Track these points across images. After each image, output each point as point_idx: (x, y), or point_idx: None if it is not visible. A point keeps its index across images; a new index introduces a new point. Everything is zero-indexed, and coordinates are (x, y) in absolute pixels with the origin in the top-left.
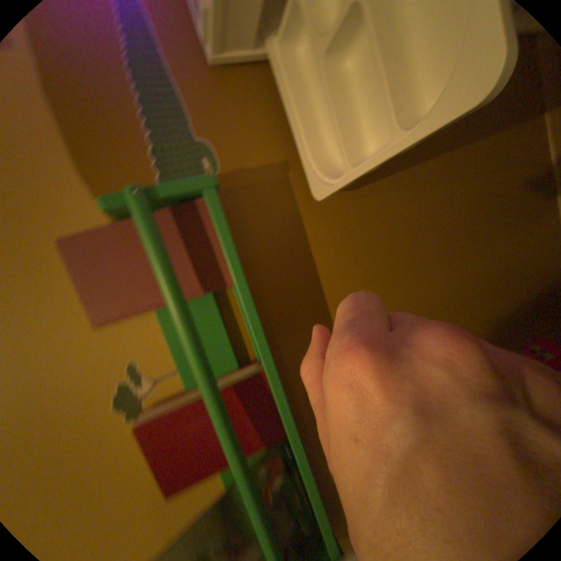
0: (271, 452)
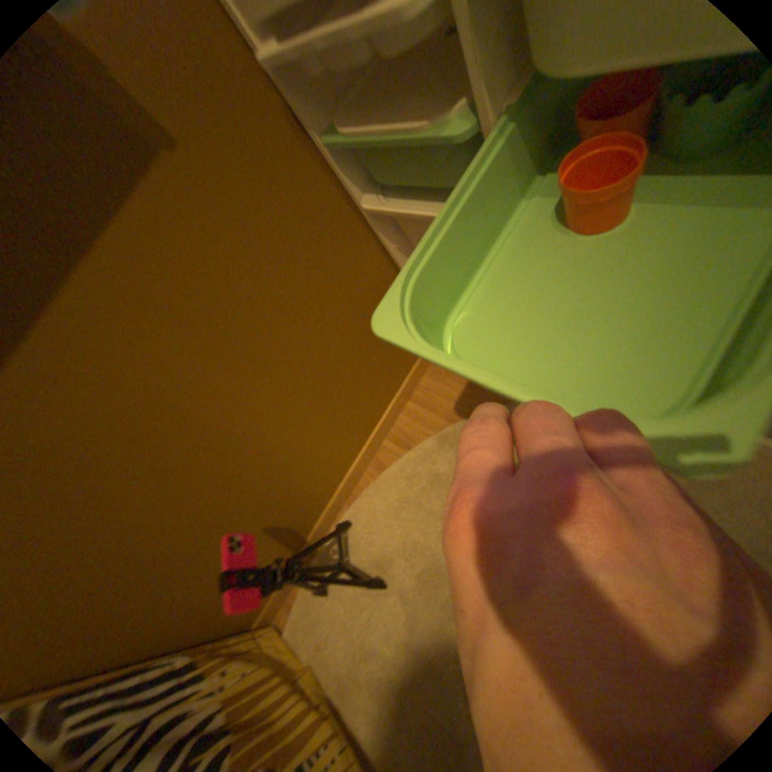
0: None
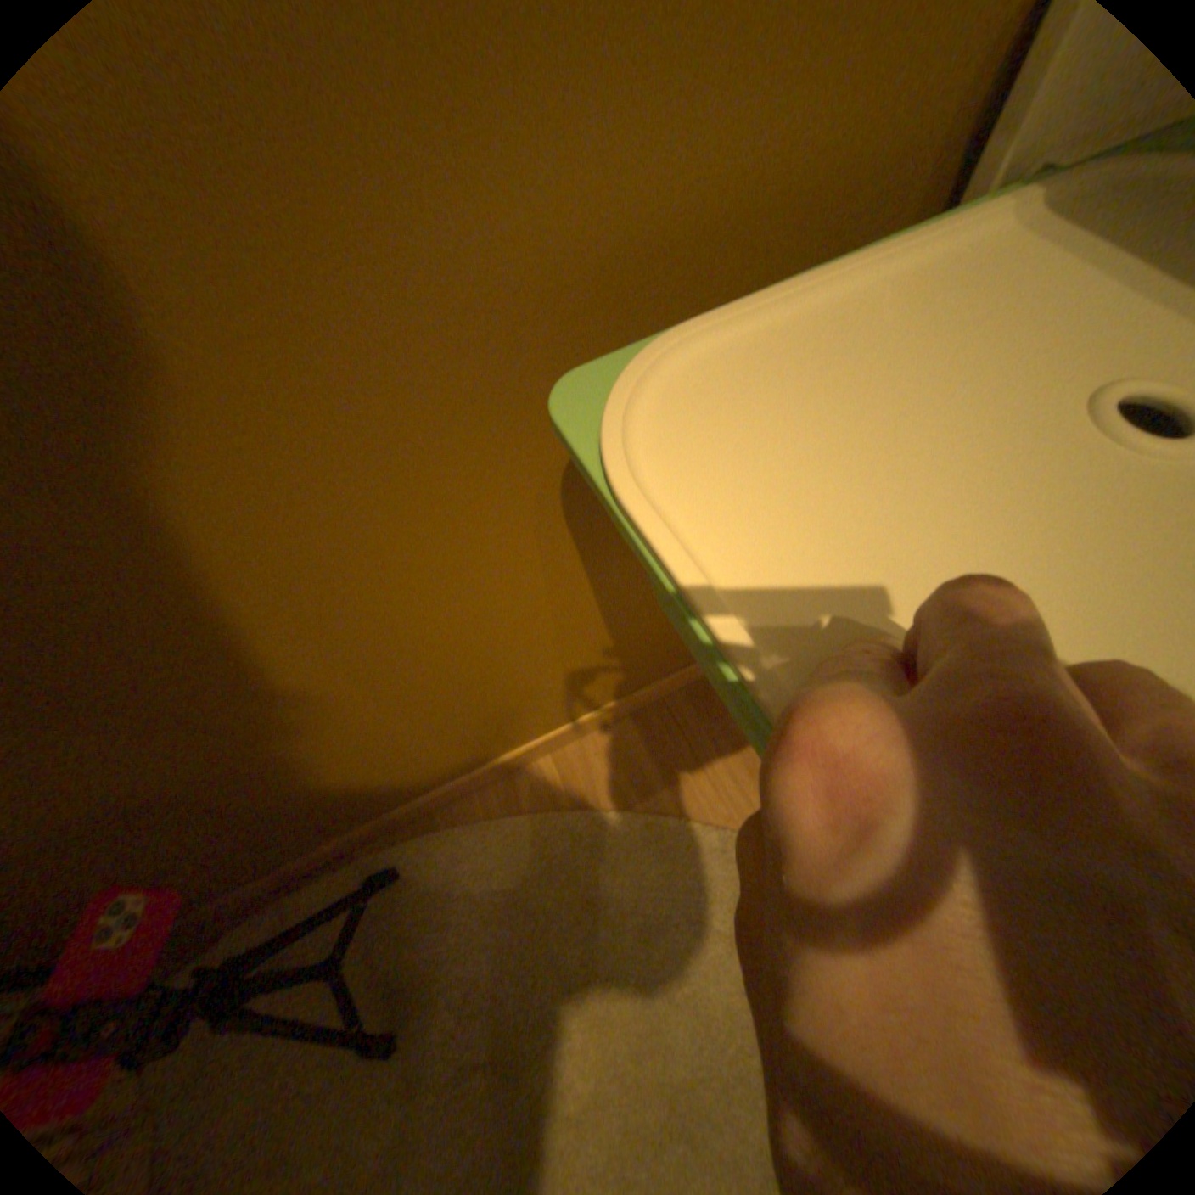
0: None
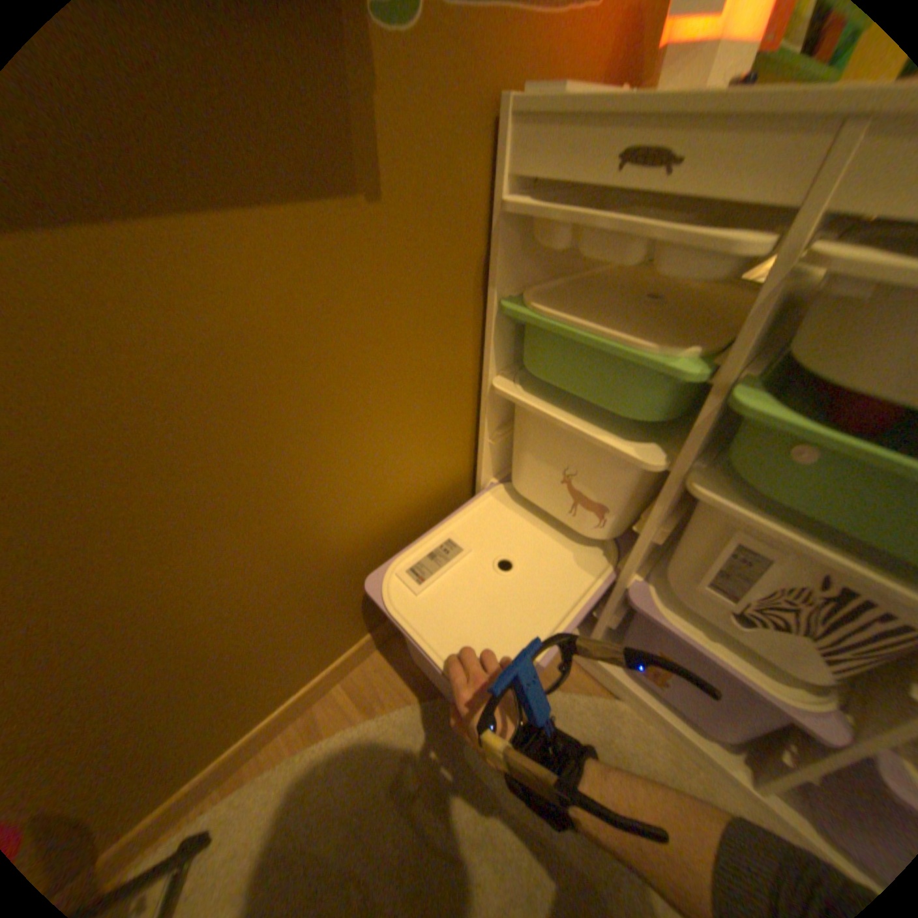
0: None
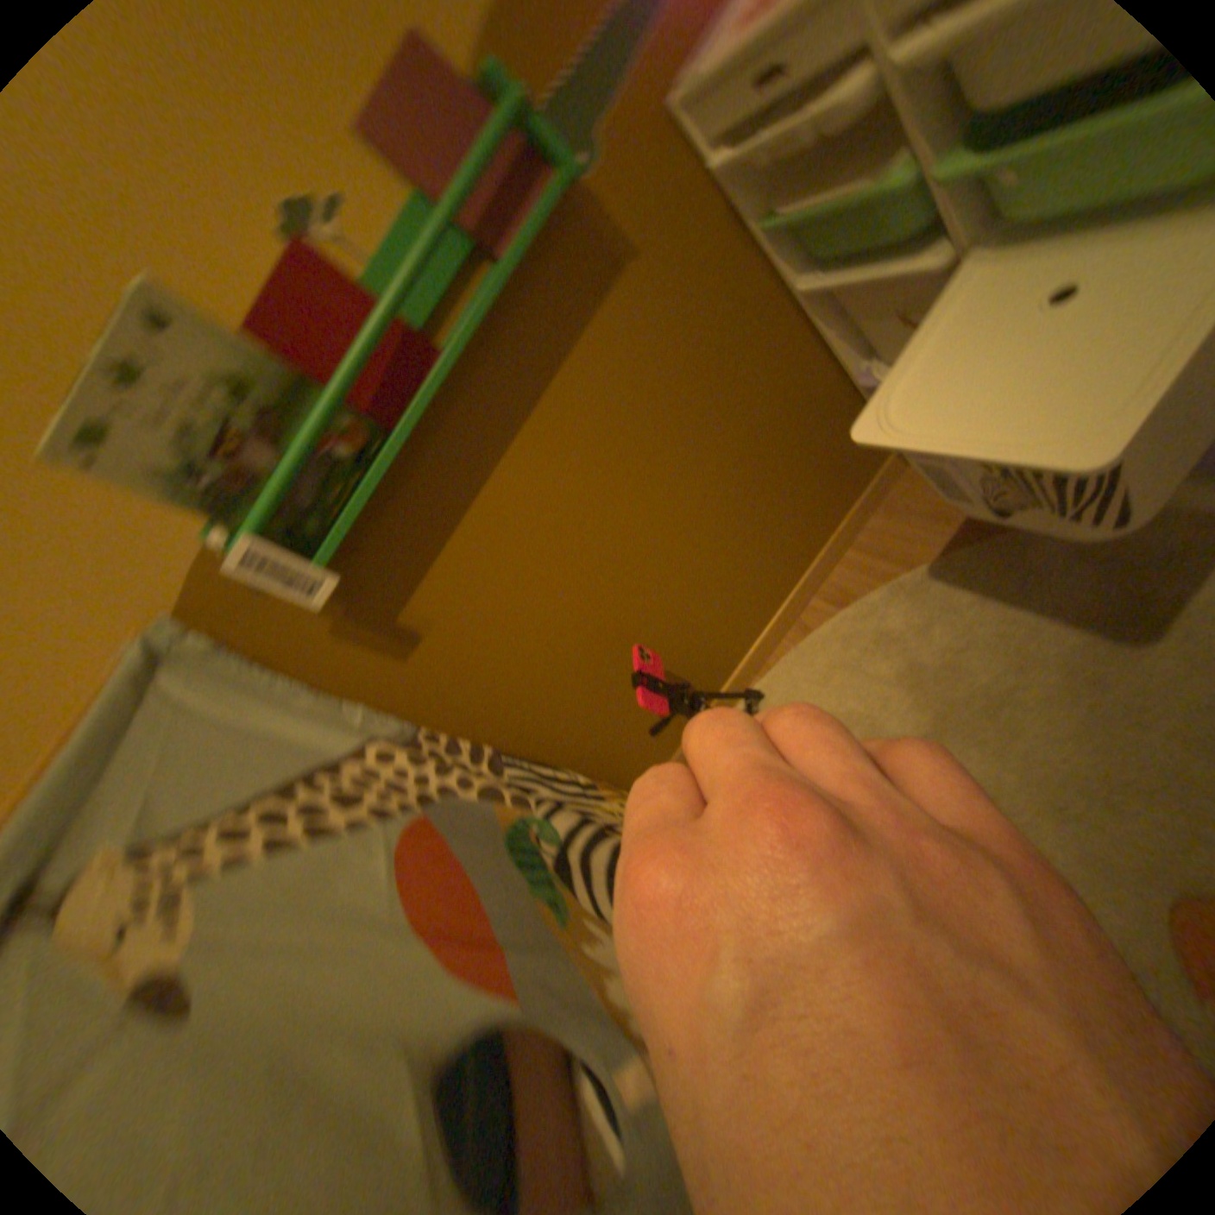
0: (365, 422)
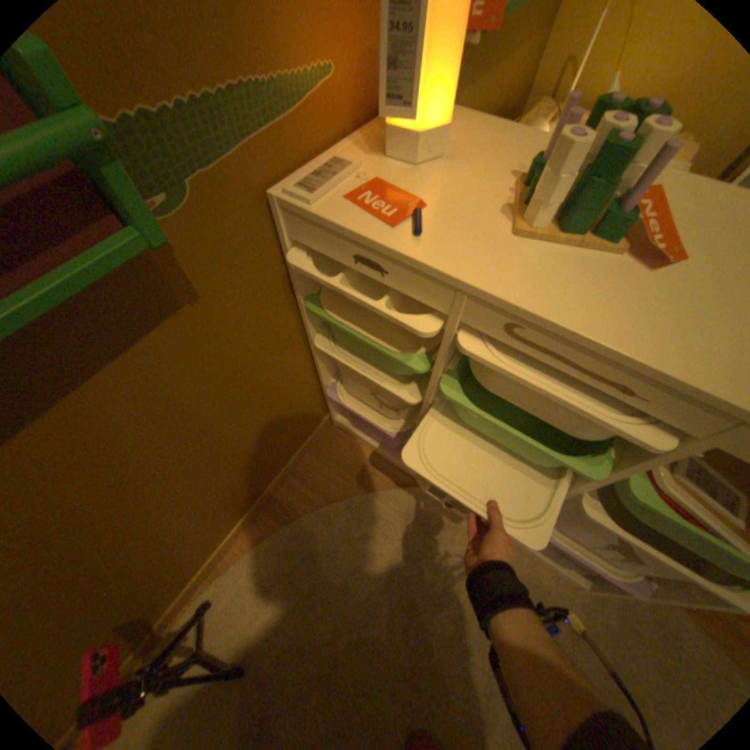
0: None
